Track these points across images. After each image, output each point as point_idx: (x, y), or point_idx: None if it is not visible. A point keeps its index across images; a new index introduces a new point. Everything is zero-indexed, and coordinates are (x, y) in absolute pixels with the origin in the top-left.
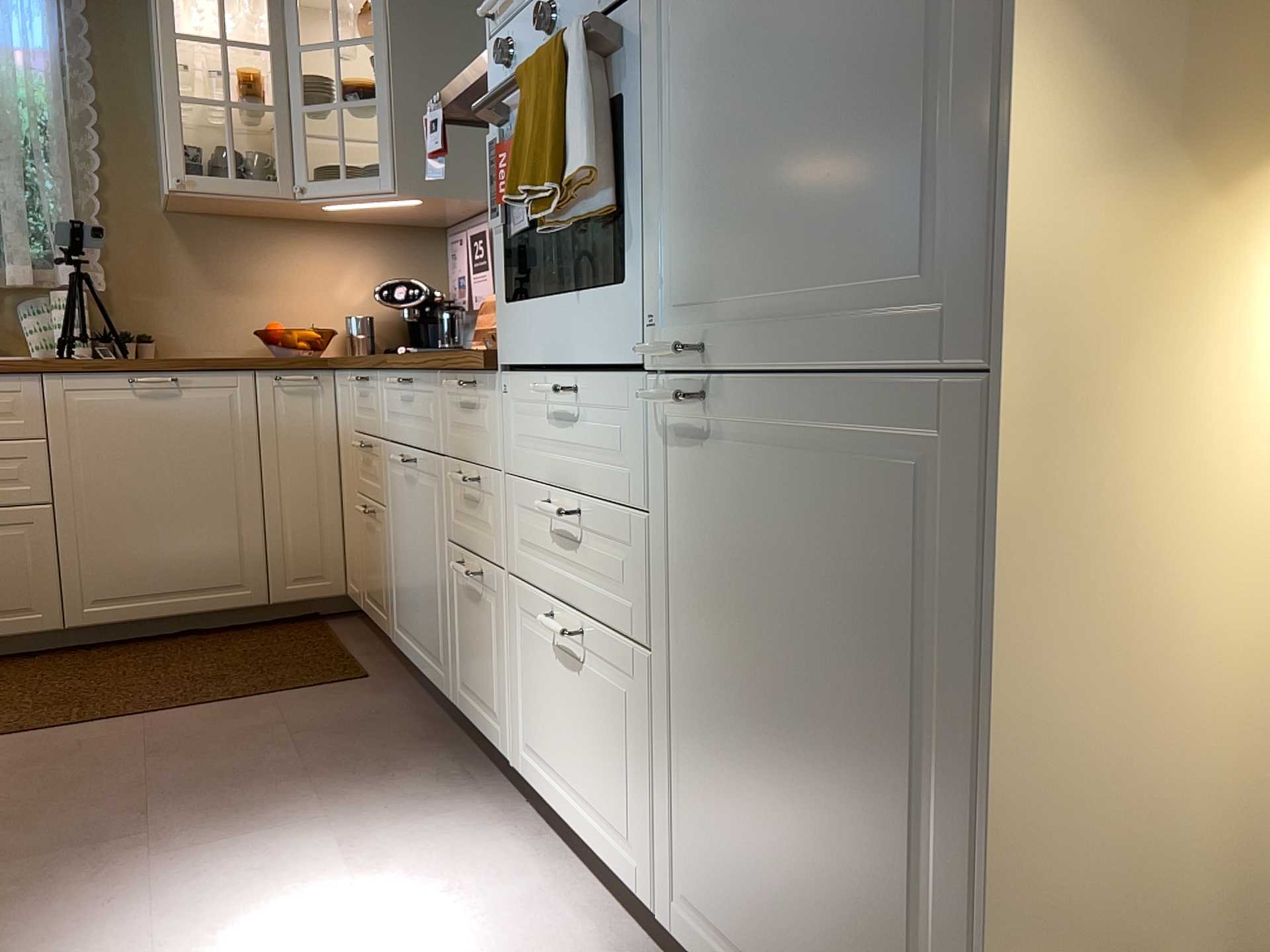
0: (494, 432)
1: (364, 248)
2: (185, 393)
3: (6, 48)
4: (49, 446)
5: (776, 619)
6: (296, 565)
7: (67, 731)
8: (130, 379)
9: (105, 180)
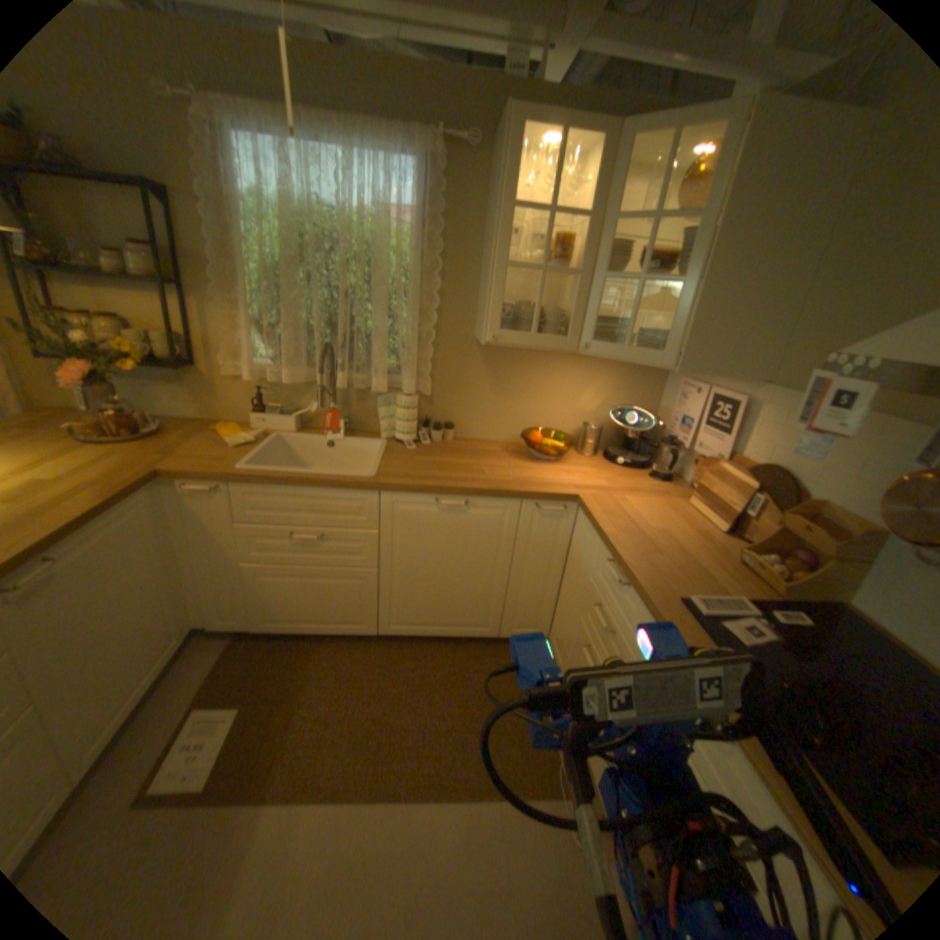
0: None
1: (608, 371)
2: (471, 511)
3: (386, 208)
4: (380, 535)
5: None
6: (521, 621)
7: (361, 812)
8: (437, 499)
9: (440, 313)
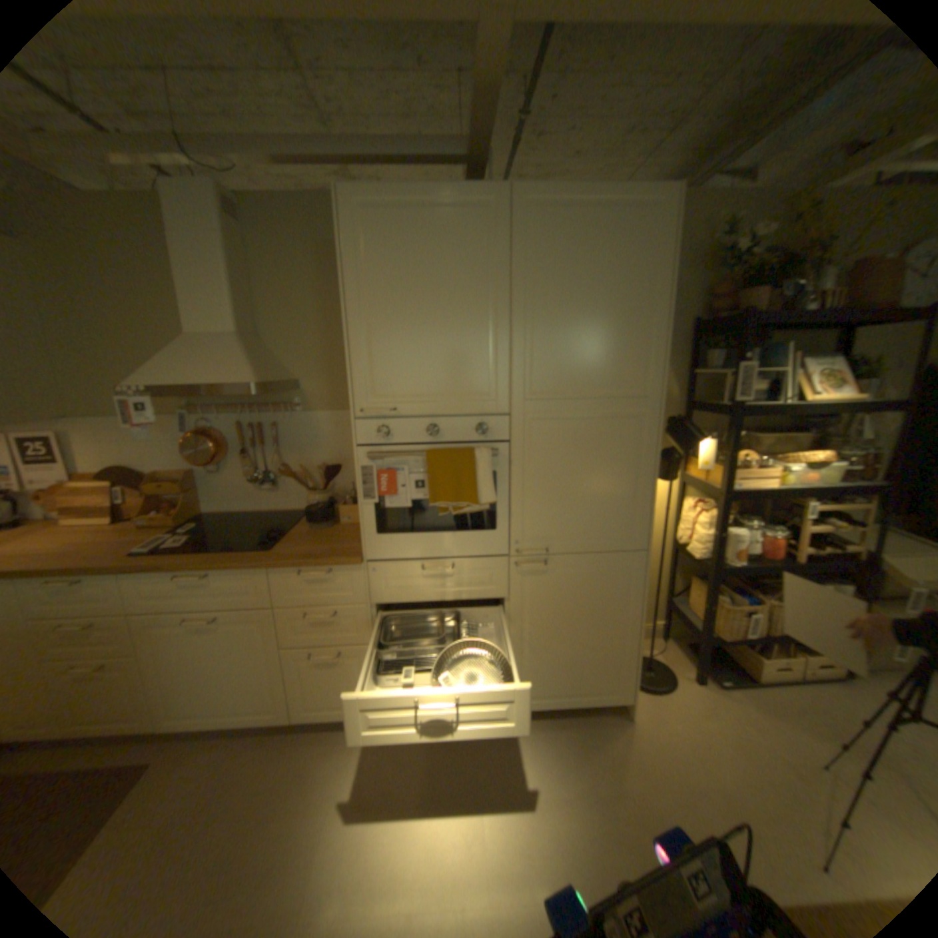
0: (356, 588)
1: None
2: None
3: None
4: None
5: (571, 610)
6: None
7: None
8: None
9: None
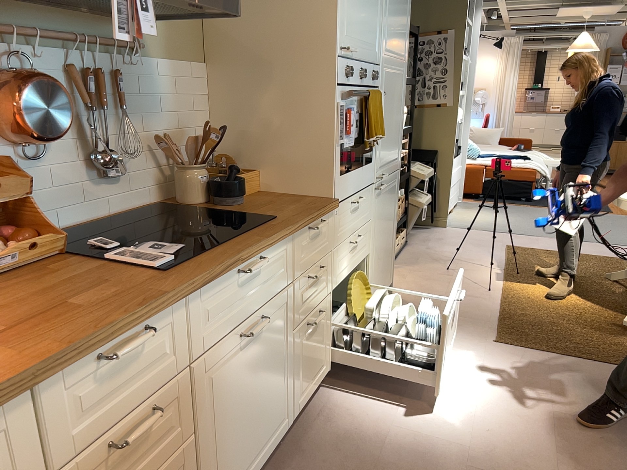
0: (329, 236)
1: None
2: None
3: None
4: None
5: (384, 220)
6: None
7: None
8: None
9: None
